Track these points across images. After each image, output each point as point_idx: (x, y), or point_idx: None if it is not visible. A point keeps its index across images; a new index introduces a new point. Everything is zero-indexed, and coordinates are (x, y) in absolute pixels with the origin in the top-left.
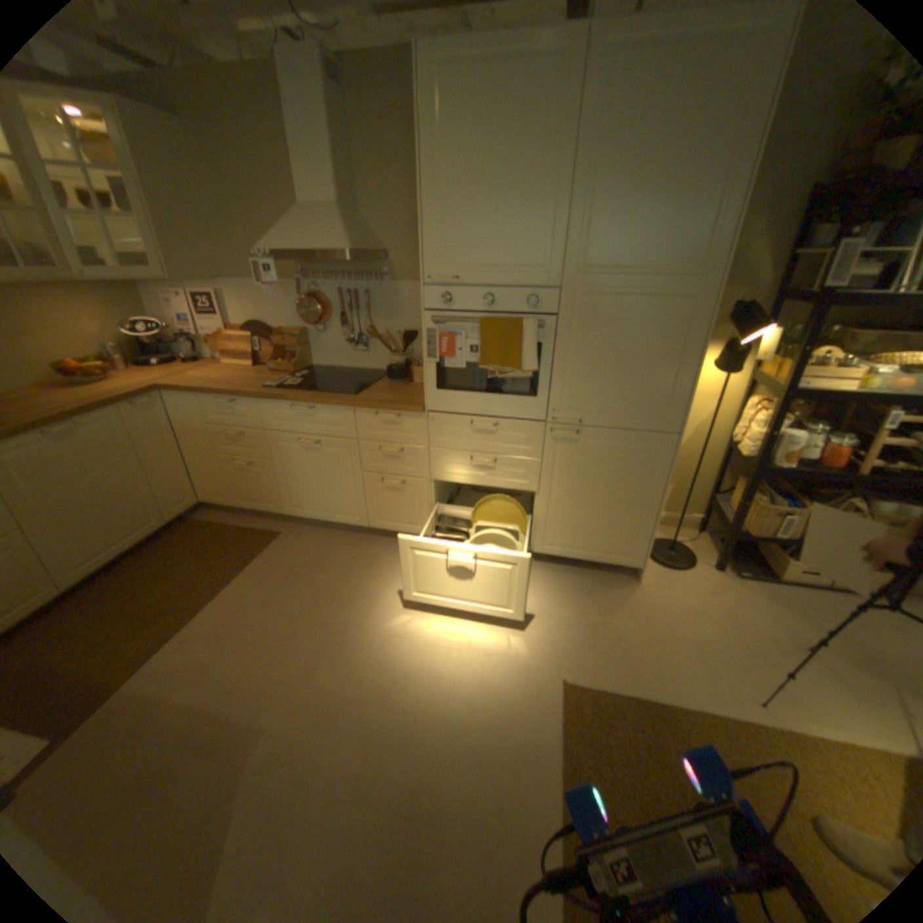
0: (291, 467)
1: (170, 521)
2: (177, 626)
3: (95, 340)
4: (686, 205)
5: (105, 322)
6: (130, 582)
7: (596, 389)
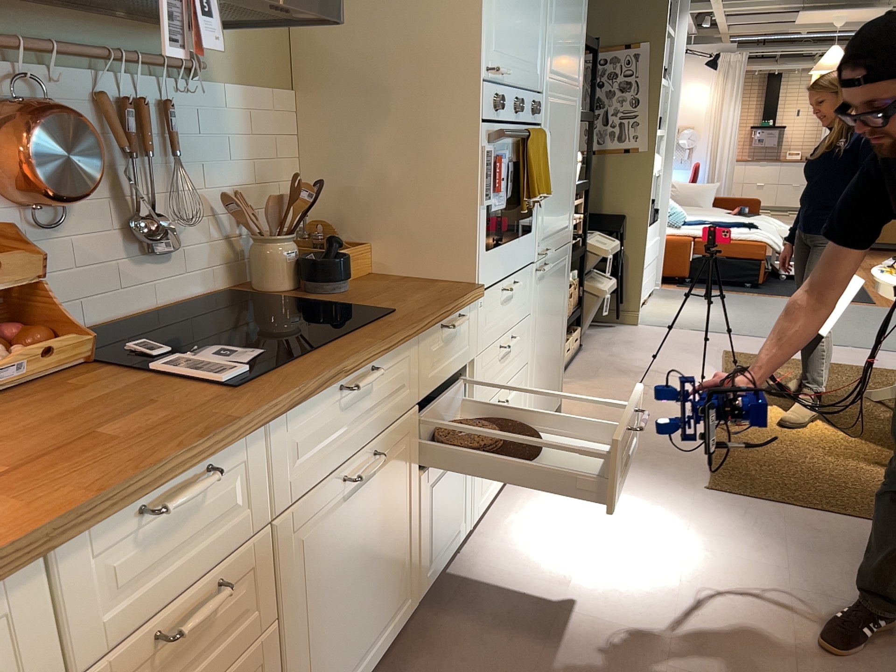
0: (323, 580)
1: None
2: None
3: None
4: (575, 28)
5: None
6: None
7: (551, 210)
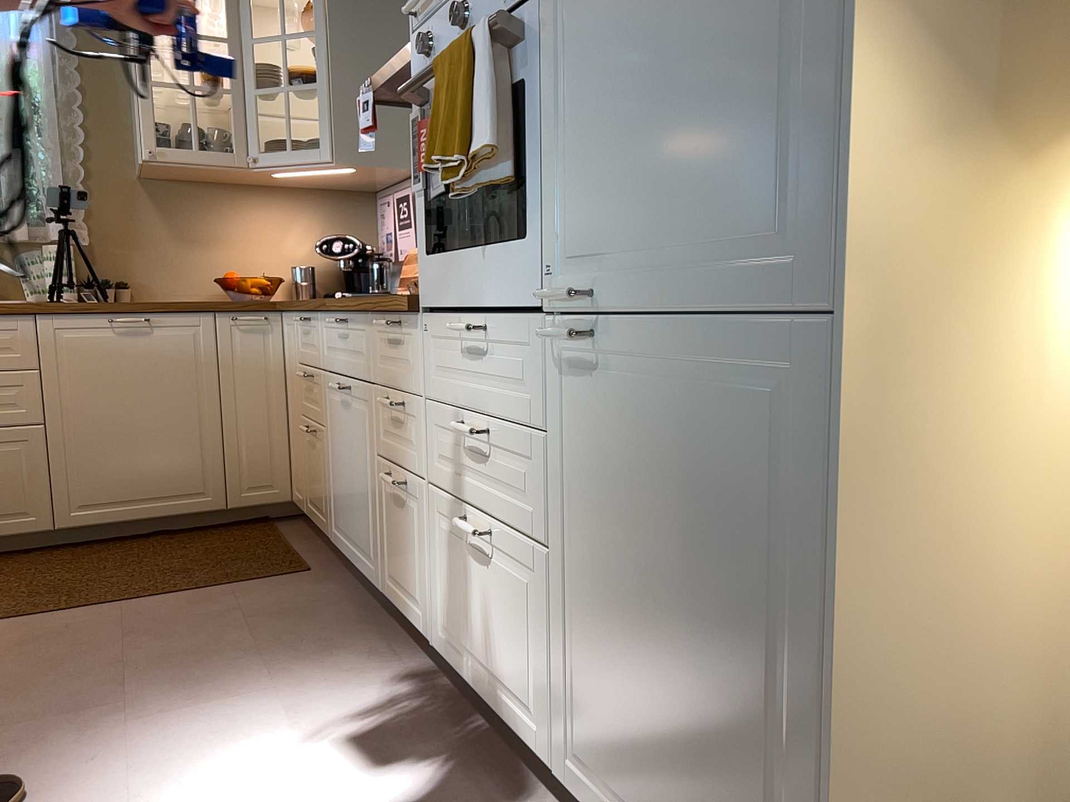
0: (335, 440)
1: (236, 508)
2: (53, 610)
3: (298, 261)
4: None
5: (319, 240)
6: (121, 555)
7: (625, 179)
